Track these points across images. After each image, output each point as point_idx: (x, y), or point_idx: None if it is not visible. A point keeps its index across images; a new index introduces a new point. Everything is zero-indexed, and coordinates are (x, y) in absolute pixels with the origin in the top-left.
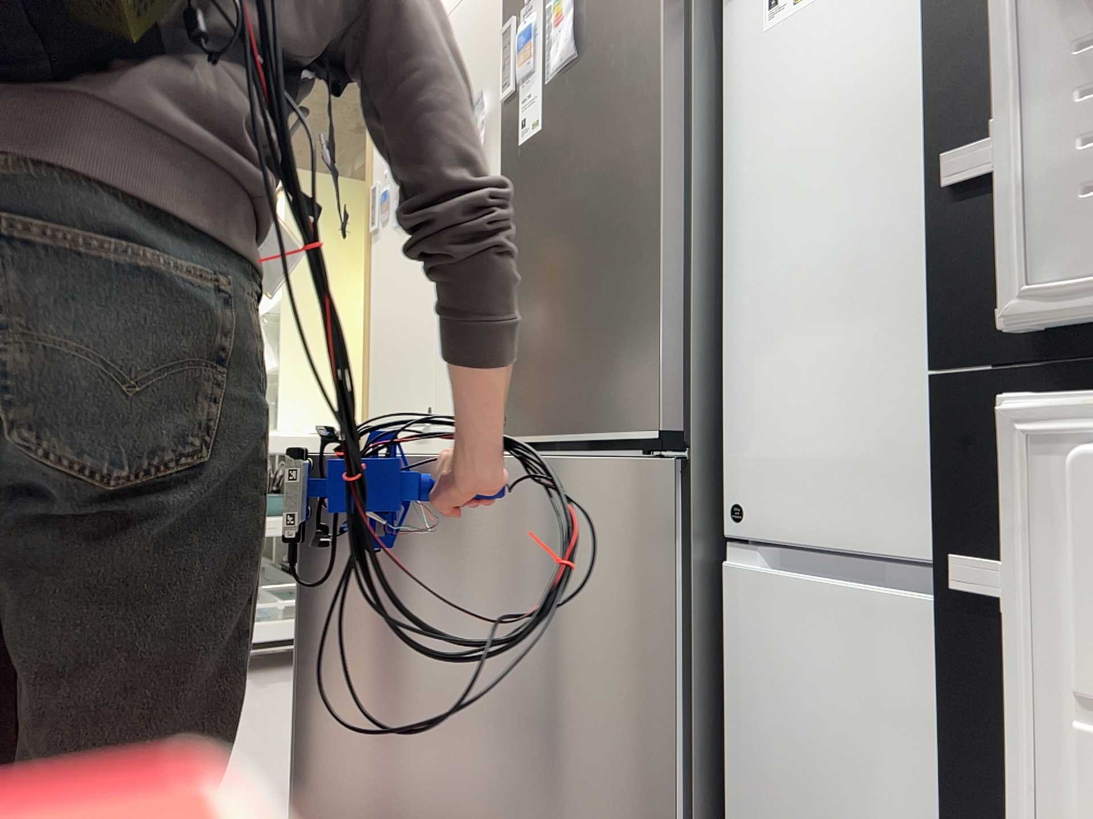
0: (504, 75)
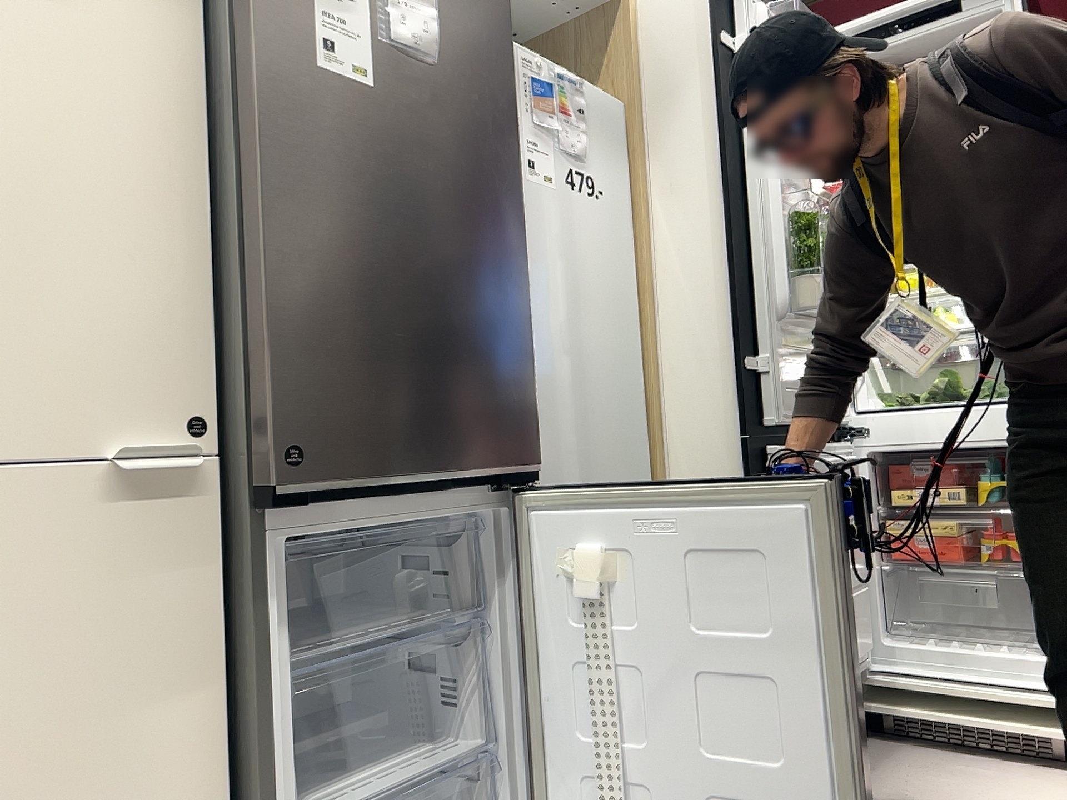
0: None
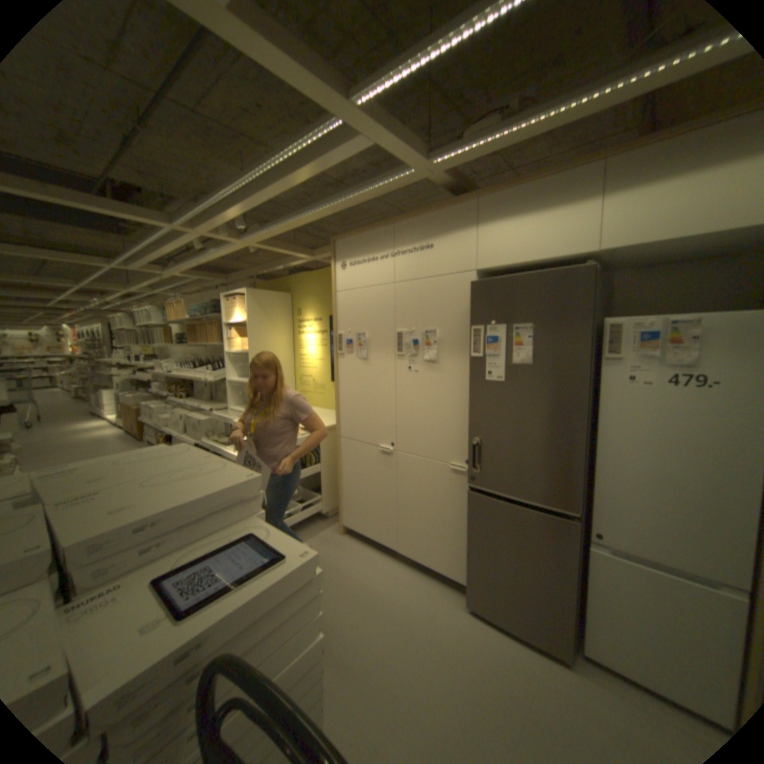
0: (474, 347)
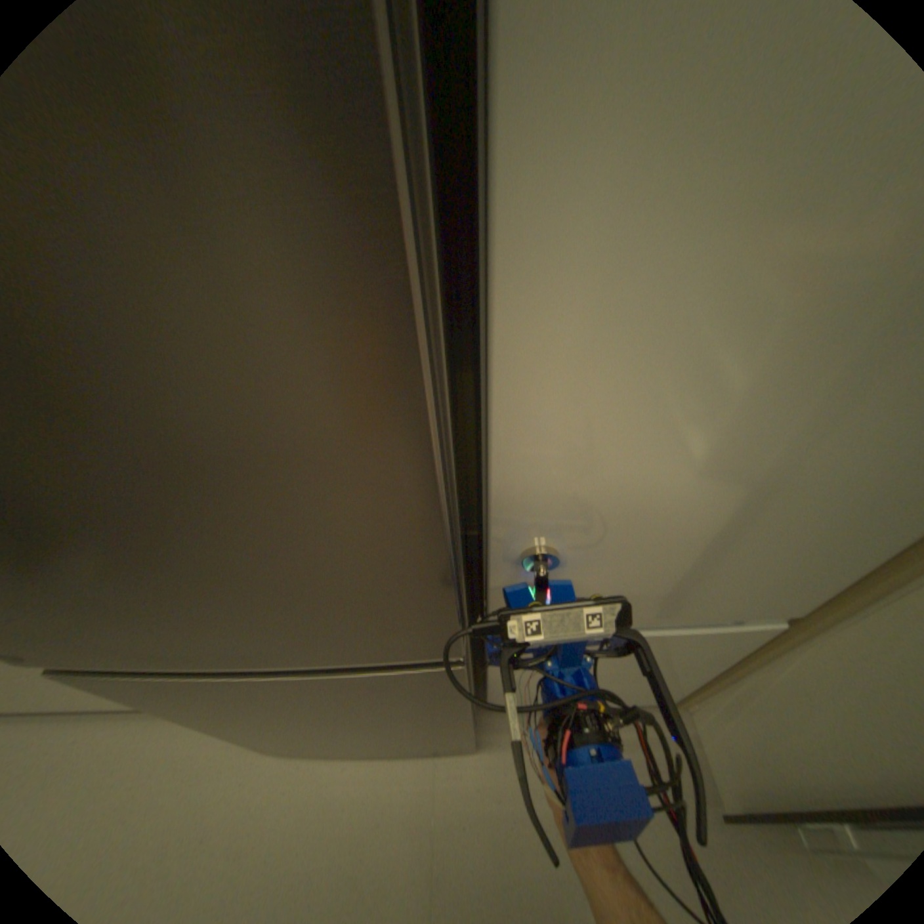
0: None
